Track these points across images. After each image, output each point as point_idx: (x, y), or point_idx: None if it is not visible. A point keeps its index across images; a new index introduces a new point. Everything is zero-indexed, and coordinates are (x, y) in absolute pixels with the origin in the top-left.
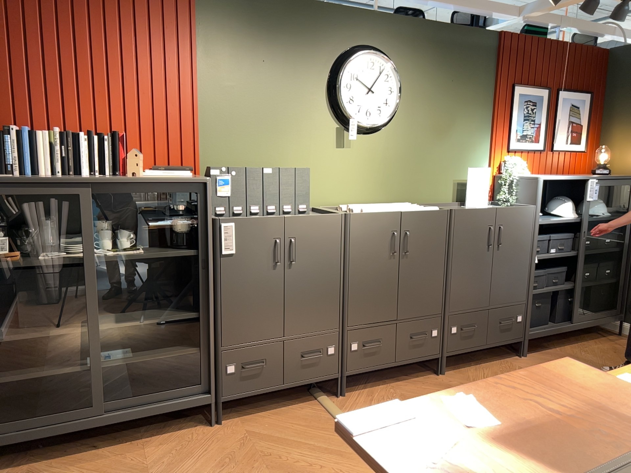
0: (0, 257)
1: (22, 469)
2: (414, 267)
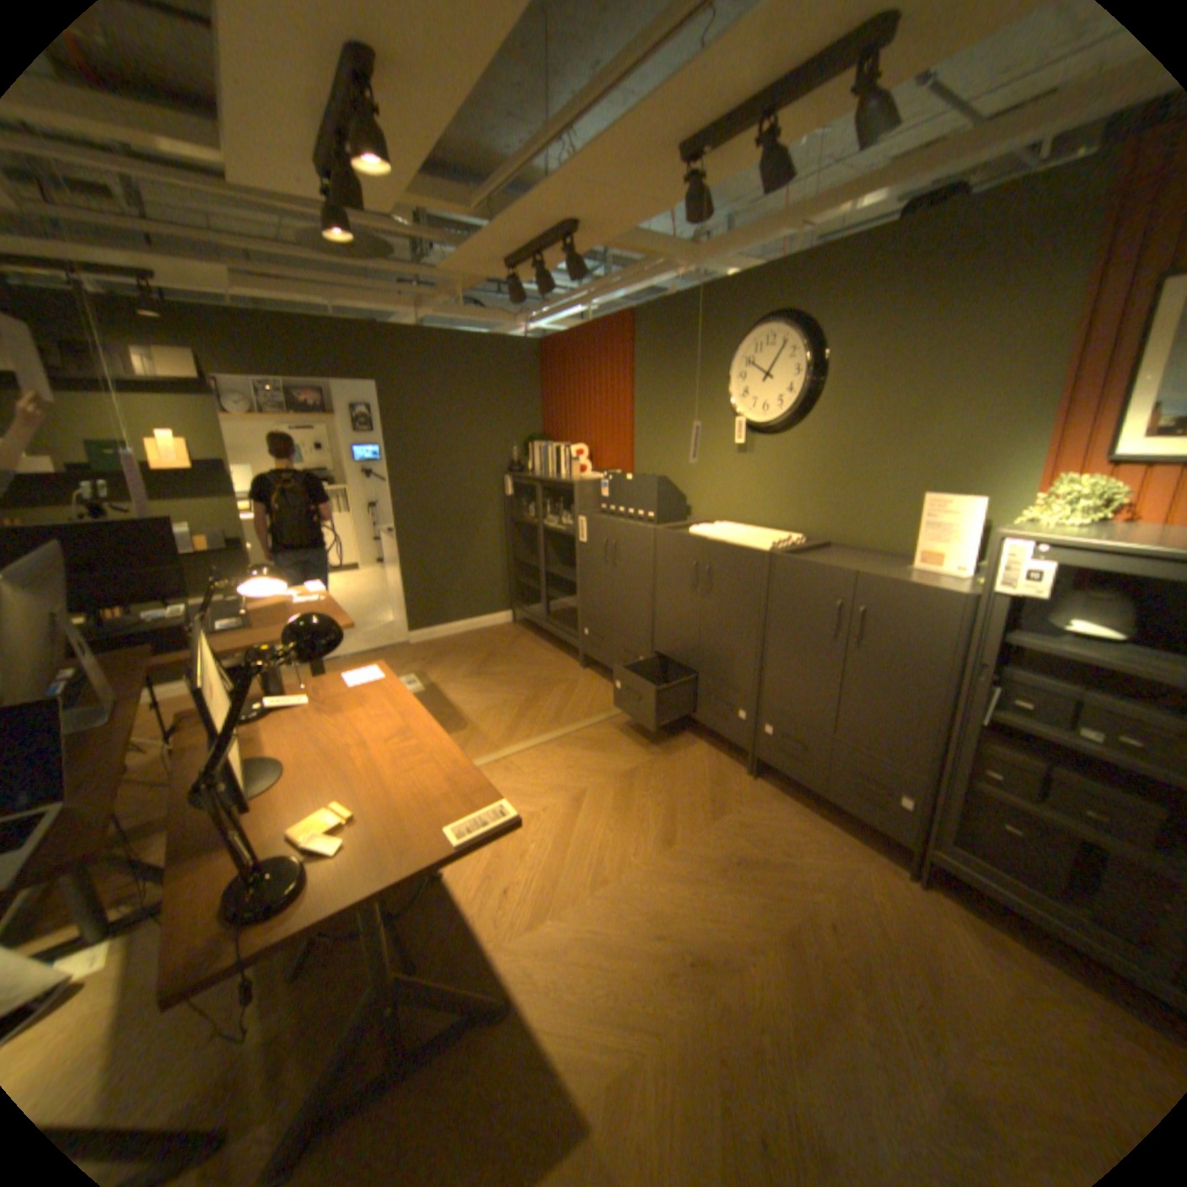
0: (530, 517)
1: (526, 632)
2: (717, 613)
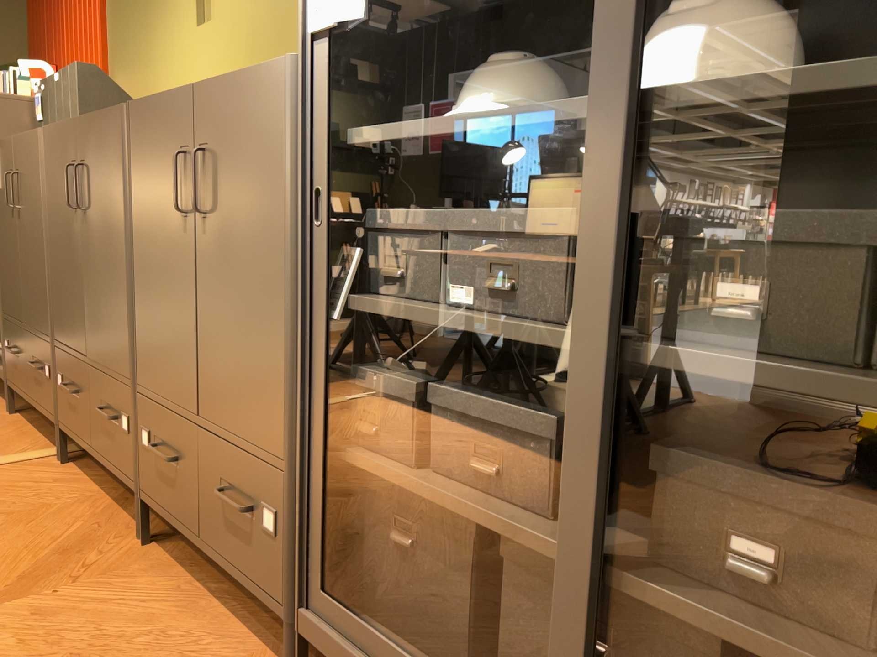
0: None
1: None
2: (93, 245)
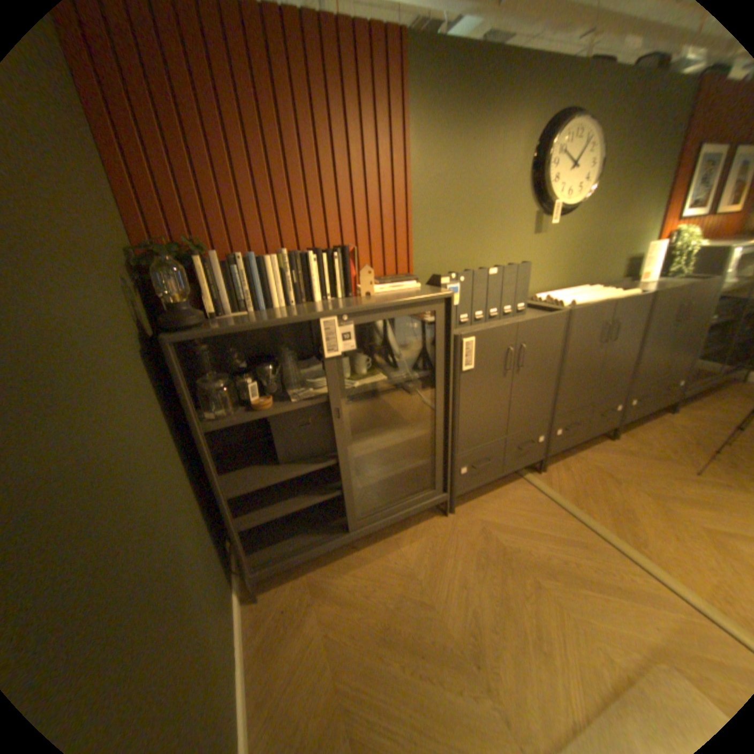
0: (252, 405)
1: (303, 582)
2: (616, 353)
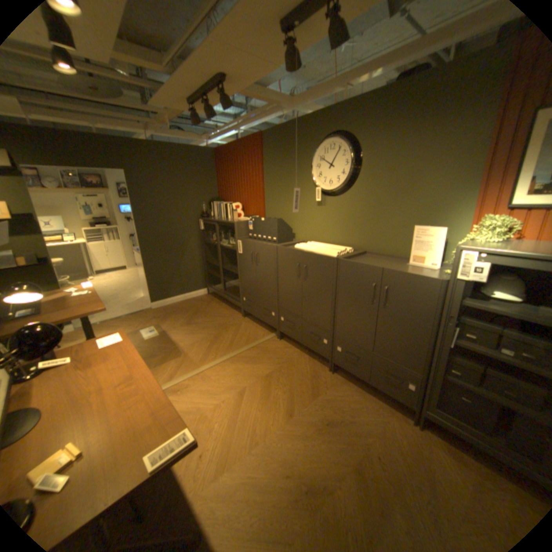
0: (213, 240)
1: (214, 299)
2: (310, 290)
